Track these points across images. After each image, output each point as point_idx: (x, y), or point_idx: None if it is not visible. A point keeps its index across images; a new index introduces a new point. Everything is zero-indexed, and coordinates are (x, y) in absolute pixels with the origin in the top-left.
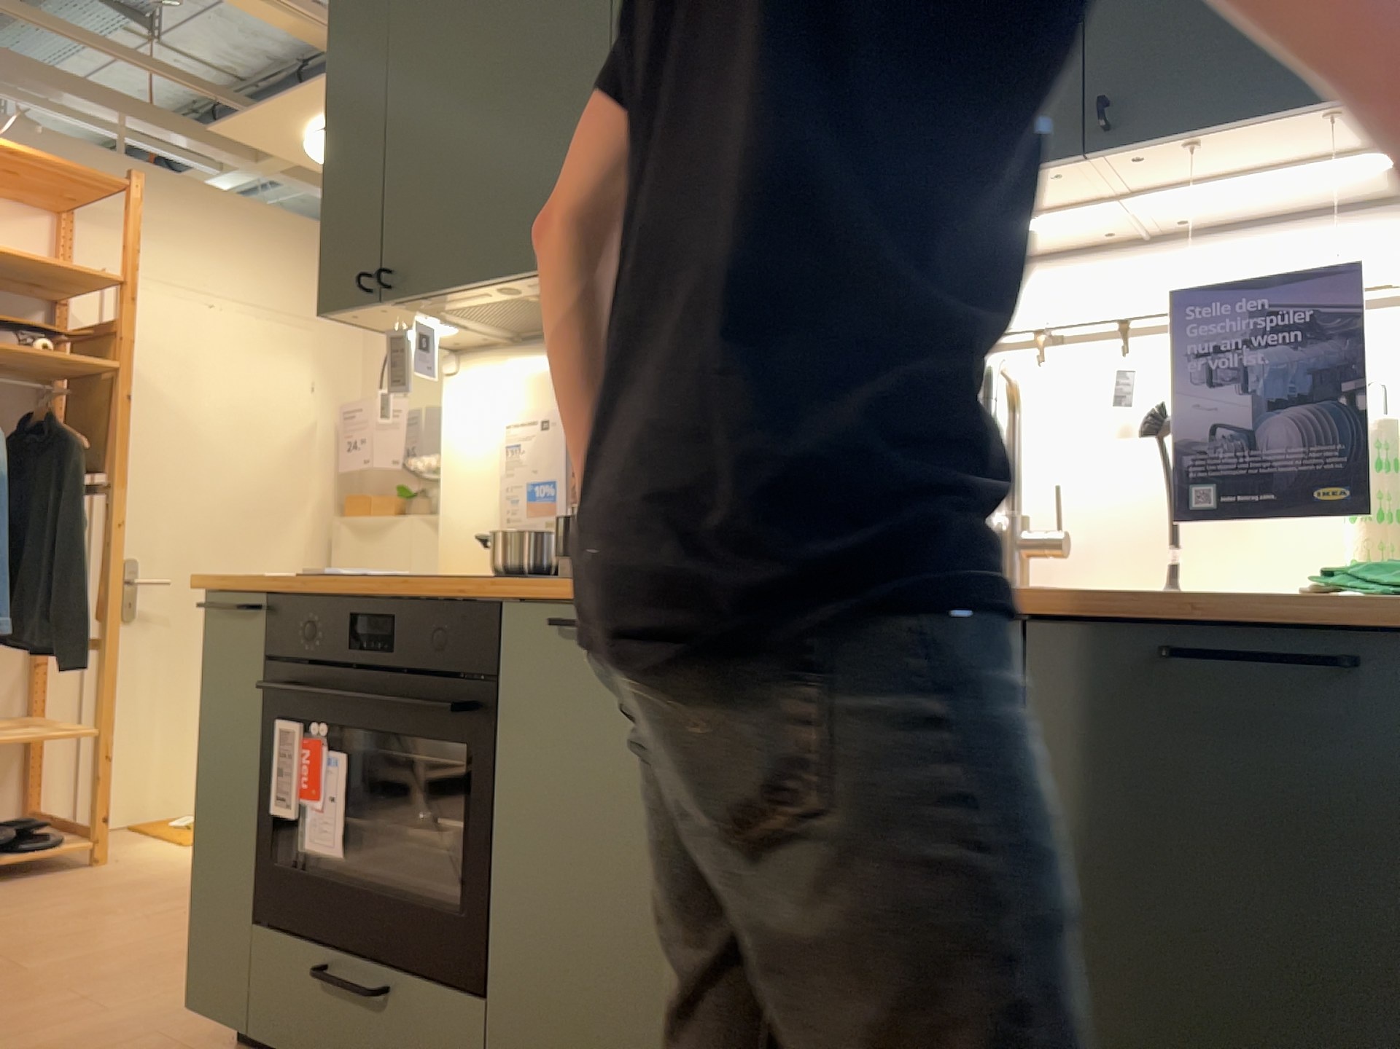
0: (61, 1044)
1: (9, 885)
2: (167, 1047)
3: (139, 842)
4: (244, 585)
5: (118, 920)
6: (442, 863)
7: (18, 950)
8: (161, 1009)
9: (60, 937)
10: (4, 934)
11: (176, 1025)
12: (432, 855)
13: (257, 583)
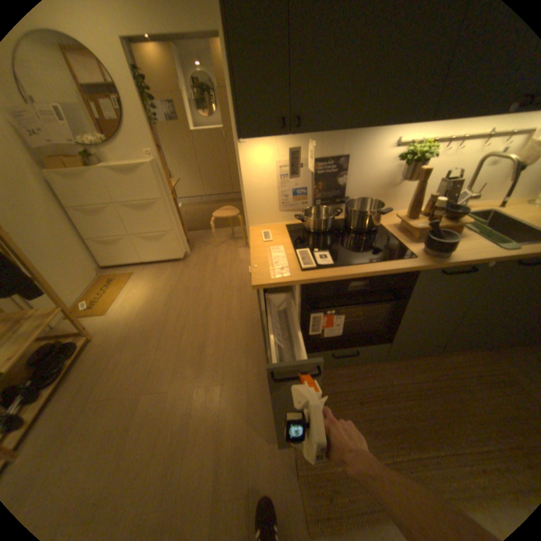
0: (231, 402)
1: (78, 367)
2: (257, 381)
3: (82, 322)
4: (289, 283)
5: (151, 355)
6: (365, 322)
7: (146, 386)
8: (231, 373)
9: (147, 373)
10: (127, 385)
11: (244, 374)
12: (364, 322)
13: (300, 282)
